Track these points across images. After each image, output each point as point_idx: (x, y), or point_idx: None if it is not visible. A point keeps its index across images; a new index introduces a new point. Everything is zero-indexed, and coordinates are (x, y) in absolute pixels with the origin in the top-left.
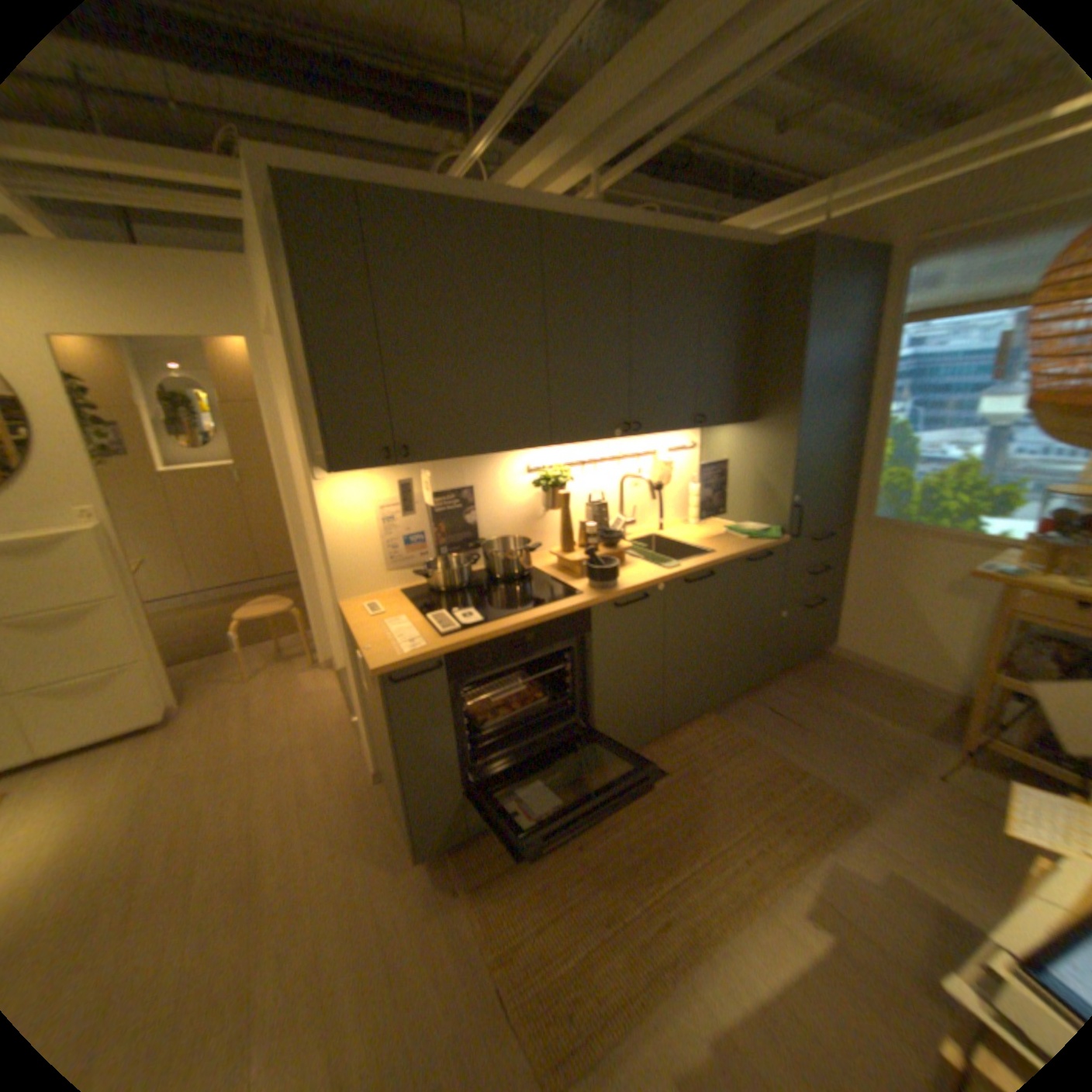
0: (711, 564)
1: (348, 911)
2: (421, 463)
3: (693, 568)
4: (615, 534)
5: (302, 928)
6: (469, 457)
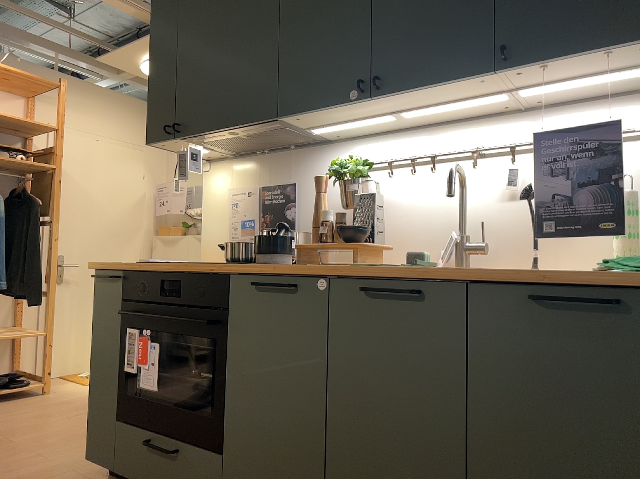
0: (420, 275)
1: (66, 466)
2: (198, 139)
3: (388, 274)
4: (364, 229)
5: (57, 456)
6: (220, 131)
